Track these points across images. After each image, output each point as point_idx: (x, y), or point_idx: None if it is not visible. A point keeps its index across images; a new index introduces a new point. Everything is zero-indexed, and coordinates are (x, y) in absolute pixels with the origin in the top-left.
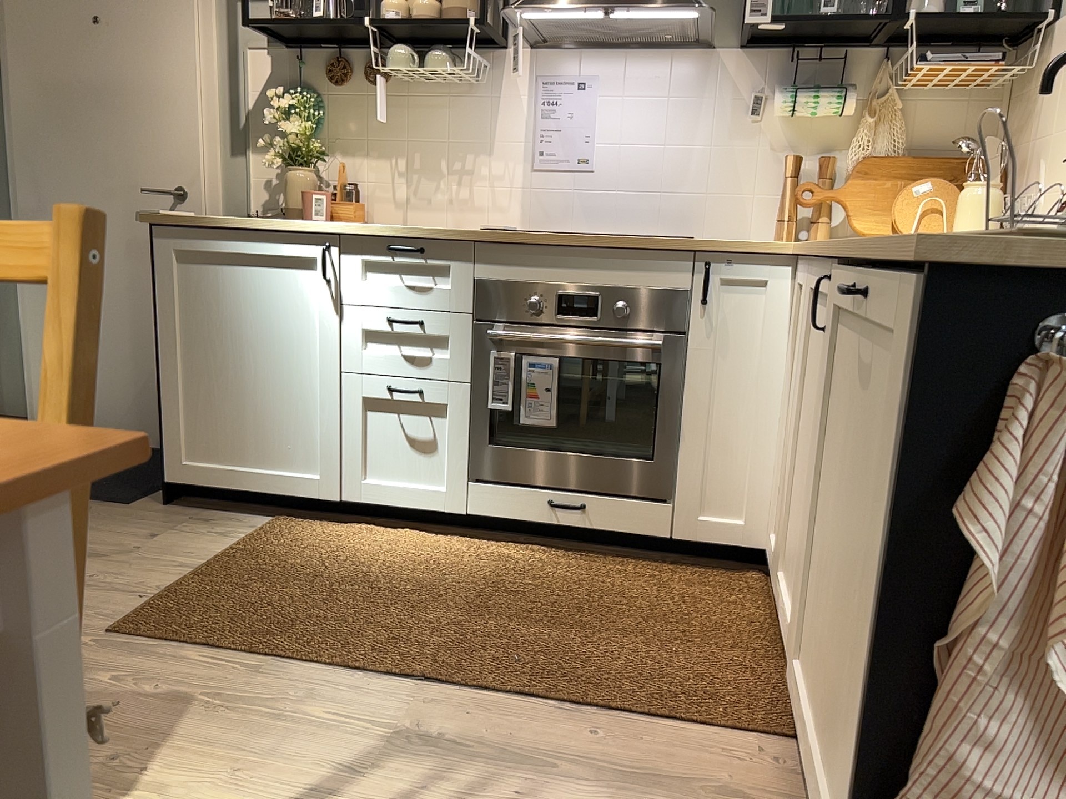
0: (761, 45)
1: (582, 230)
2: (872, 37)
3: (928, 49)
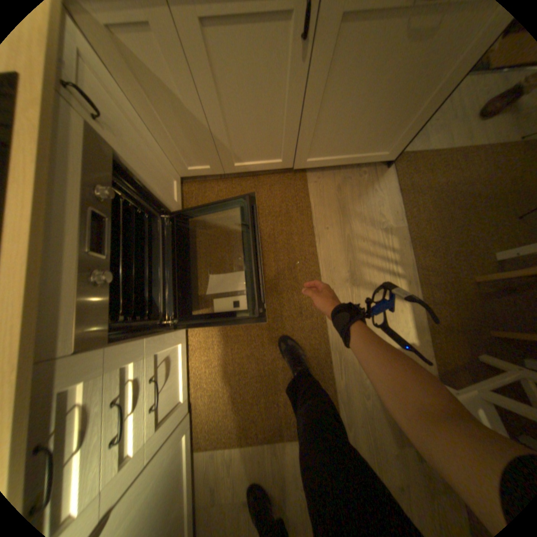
0: None
1: None
2: None
3: None
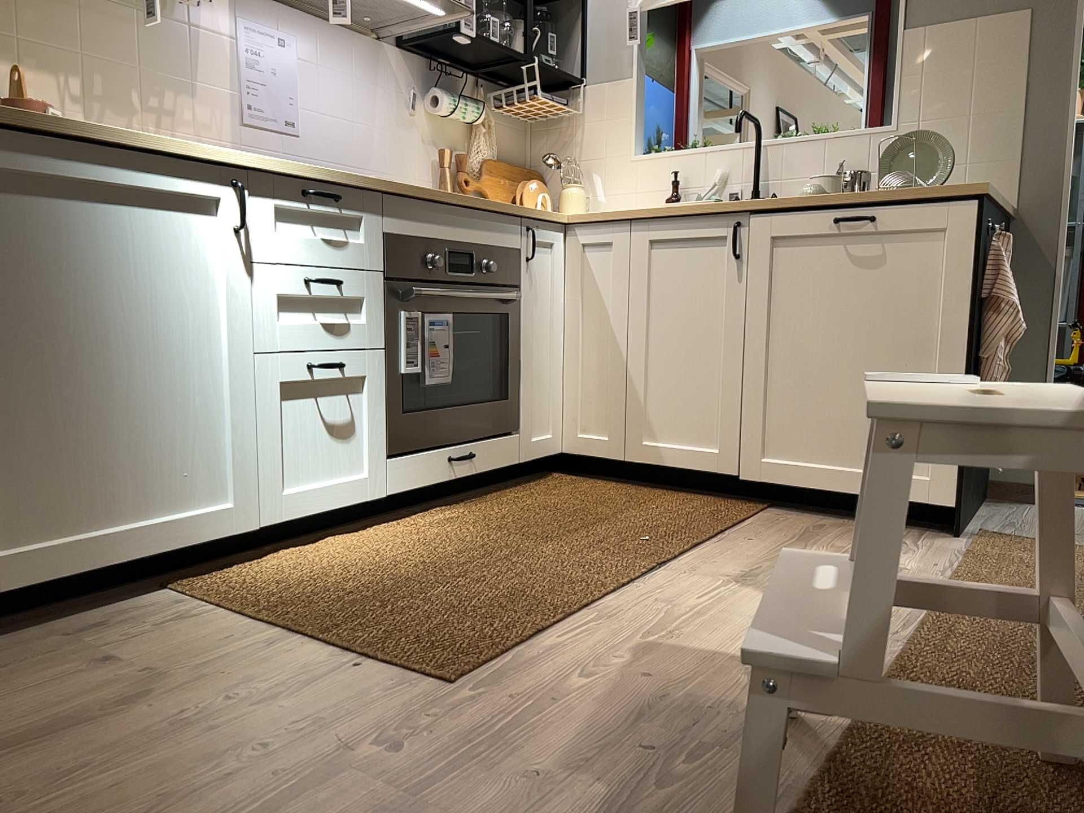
0: (414, 51)
1: None
2: (484, 67)
3: (495, 85)
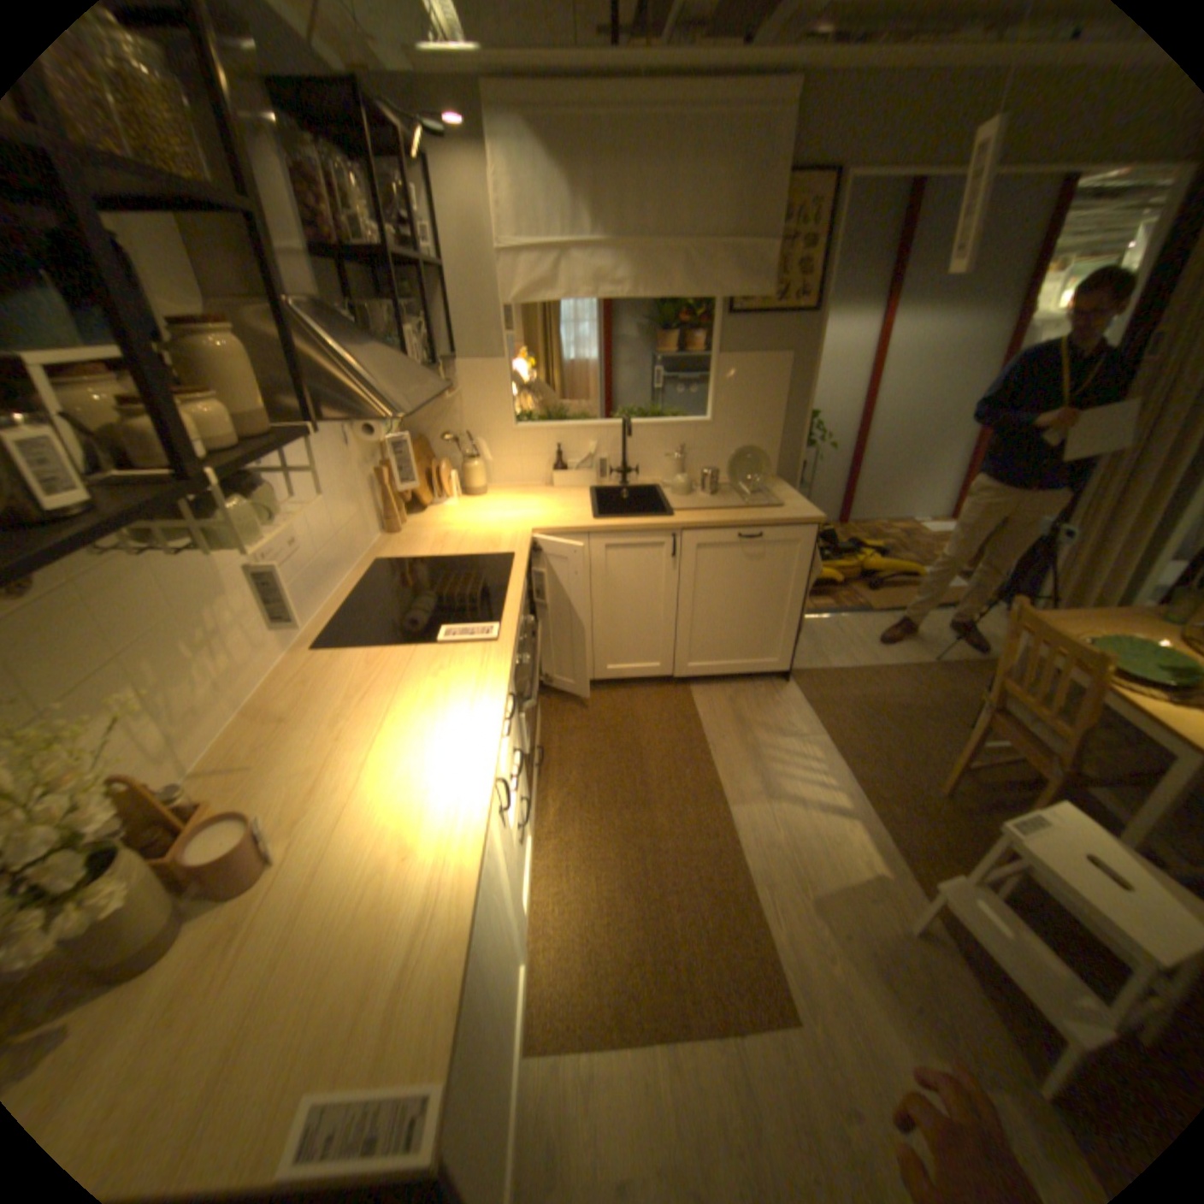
0: None
1: (316, 608)
2: None
3: None
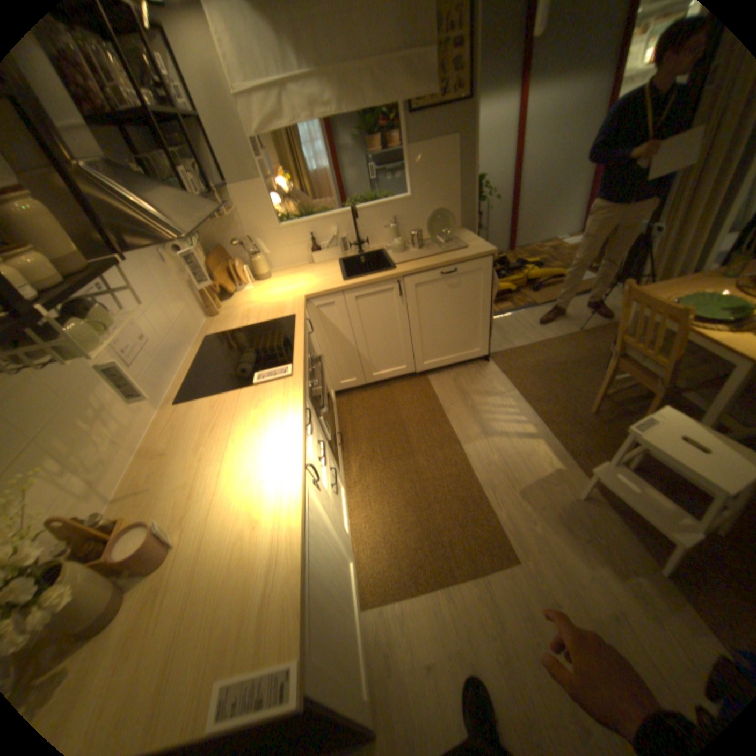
0: None
1: (171, 377)
2: None
3: None
